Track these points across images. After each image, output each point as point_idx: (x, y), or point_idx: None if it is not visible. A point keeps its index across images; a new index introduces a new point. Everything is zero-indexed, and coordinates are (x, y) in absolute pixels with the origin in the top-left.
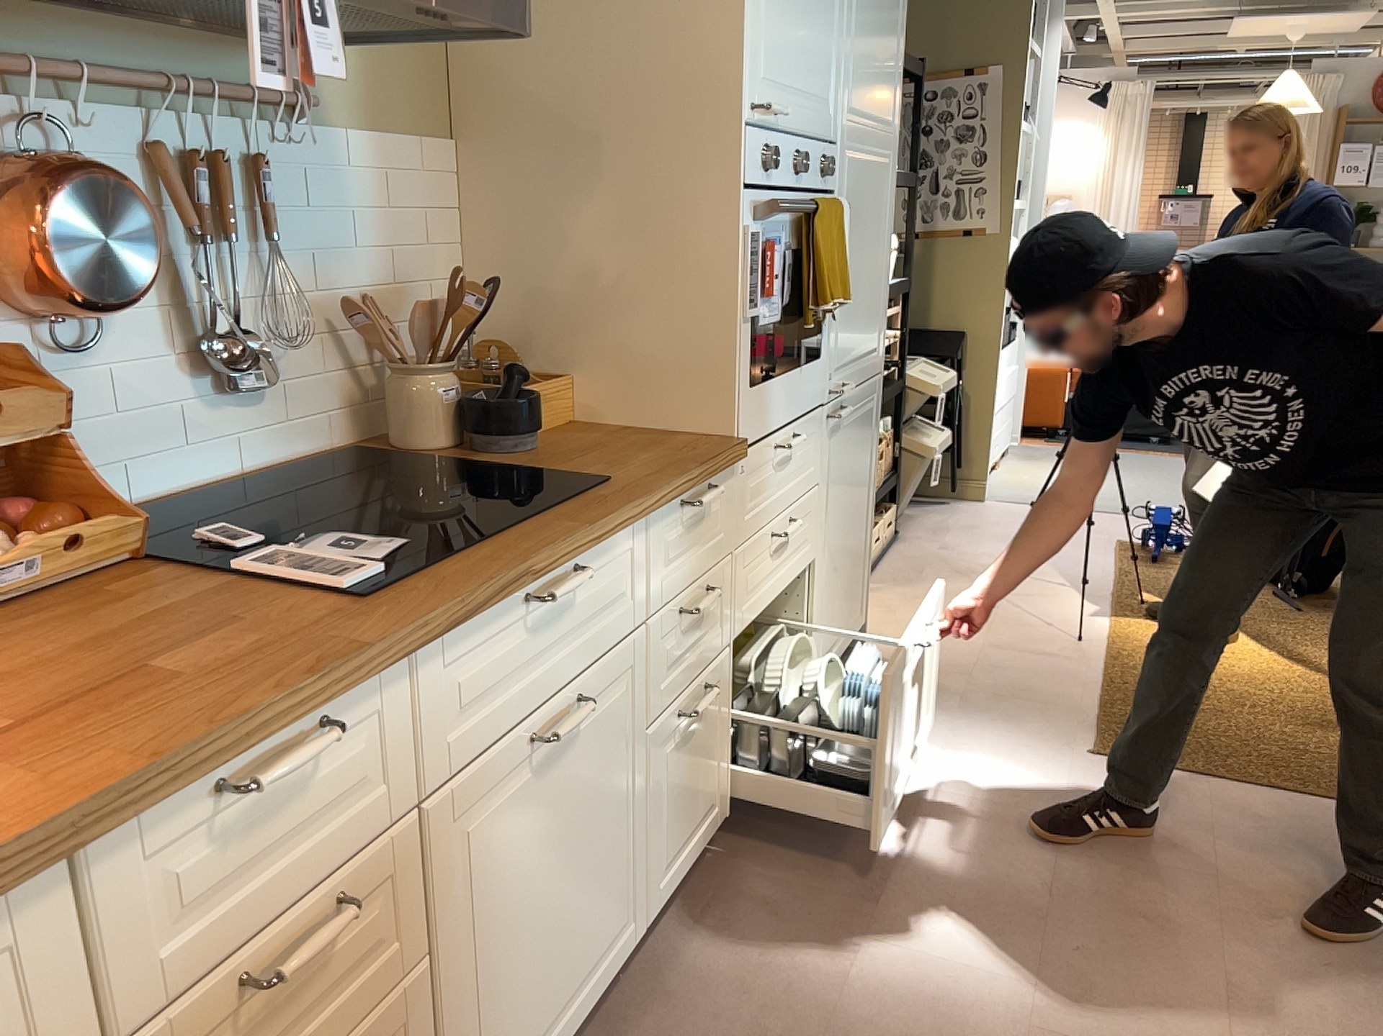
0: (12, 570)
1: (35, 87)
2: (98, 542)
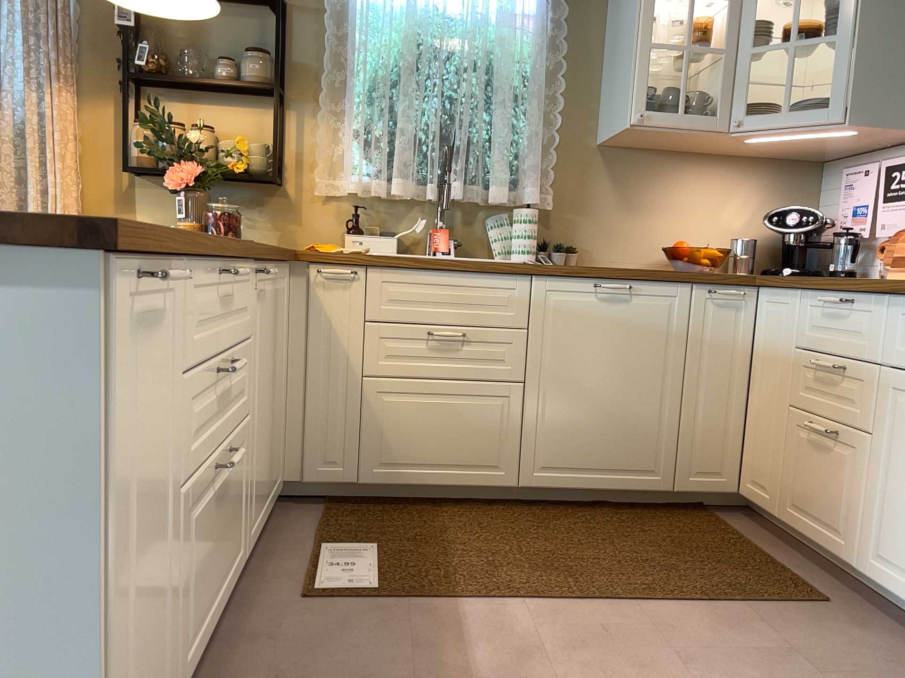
0: None
1: None
2: None
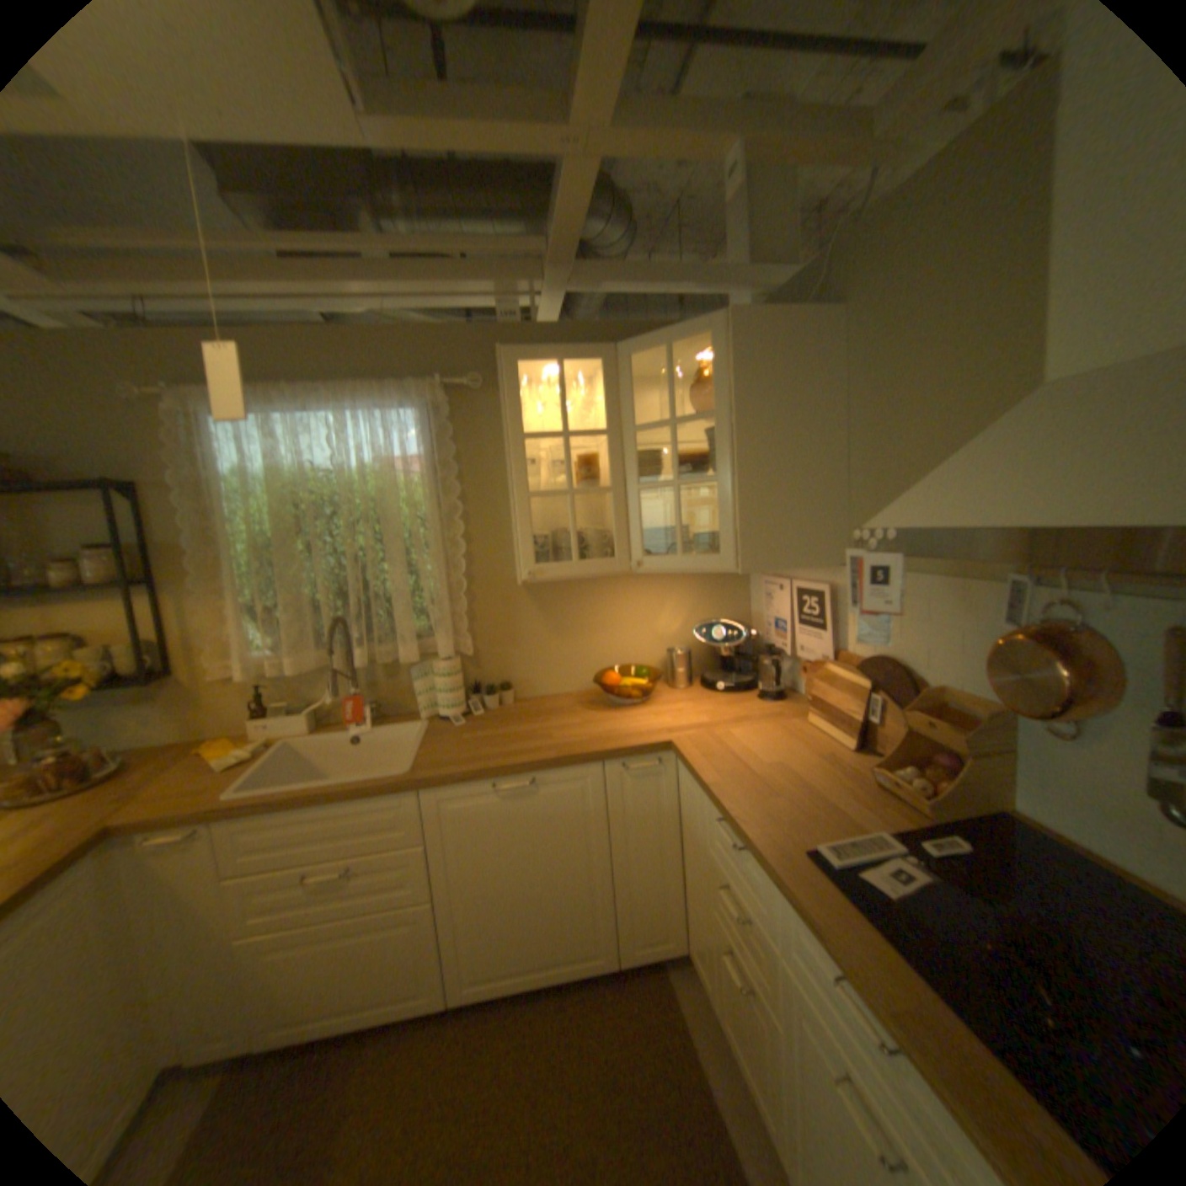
0: (881, 779)
1: (1092, 584)
2: (913, 799)
